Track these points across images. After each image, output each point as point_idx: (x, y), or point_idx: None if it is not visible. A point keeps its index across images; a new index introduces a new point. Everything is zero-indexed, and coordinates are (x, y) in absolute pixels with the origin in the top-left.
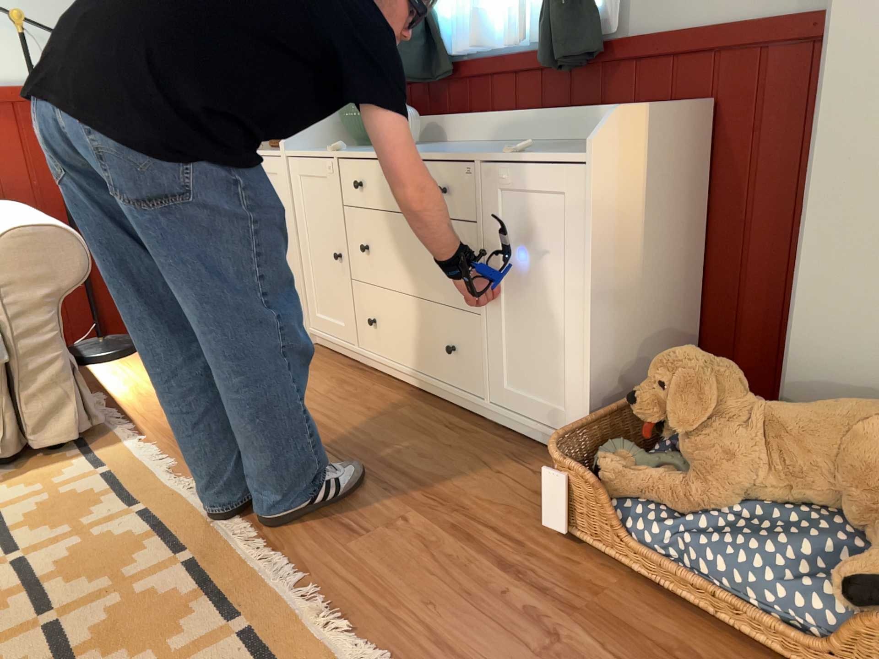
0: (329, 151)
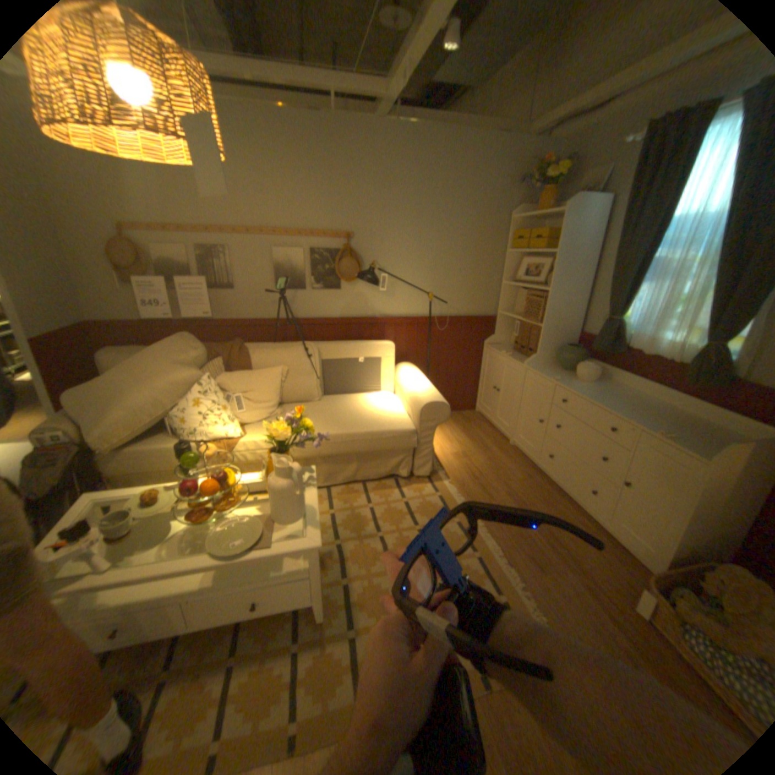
0: (550, 376)
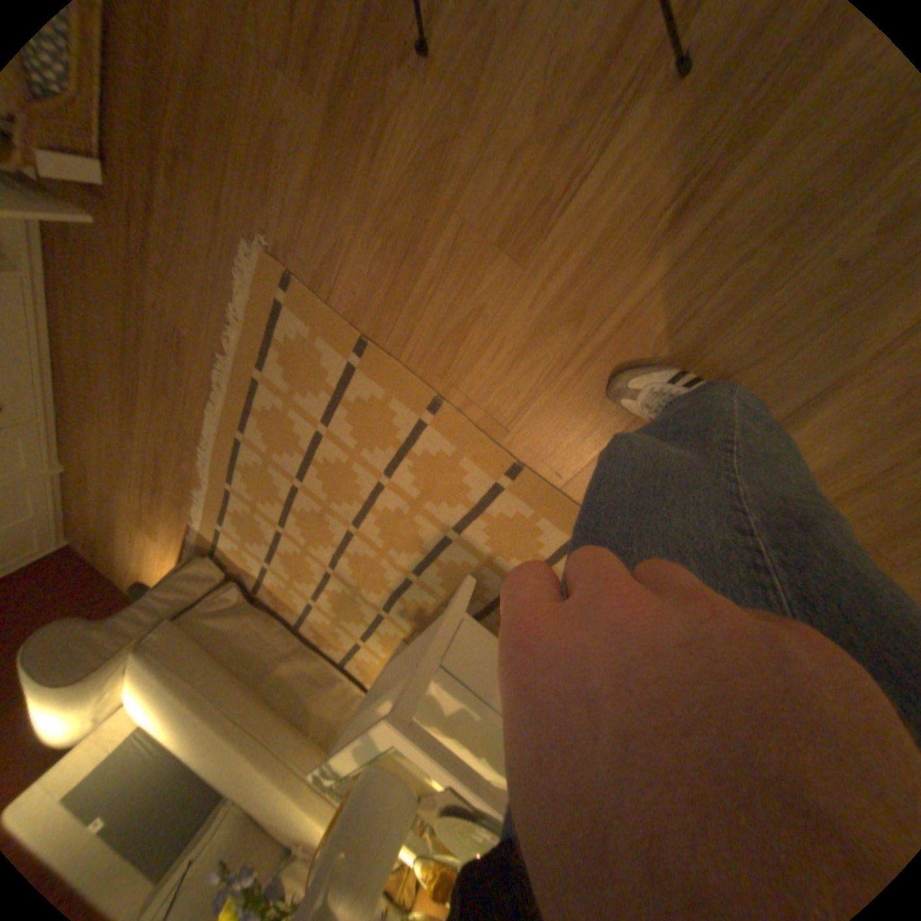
0: None
